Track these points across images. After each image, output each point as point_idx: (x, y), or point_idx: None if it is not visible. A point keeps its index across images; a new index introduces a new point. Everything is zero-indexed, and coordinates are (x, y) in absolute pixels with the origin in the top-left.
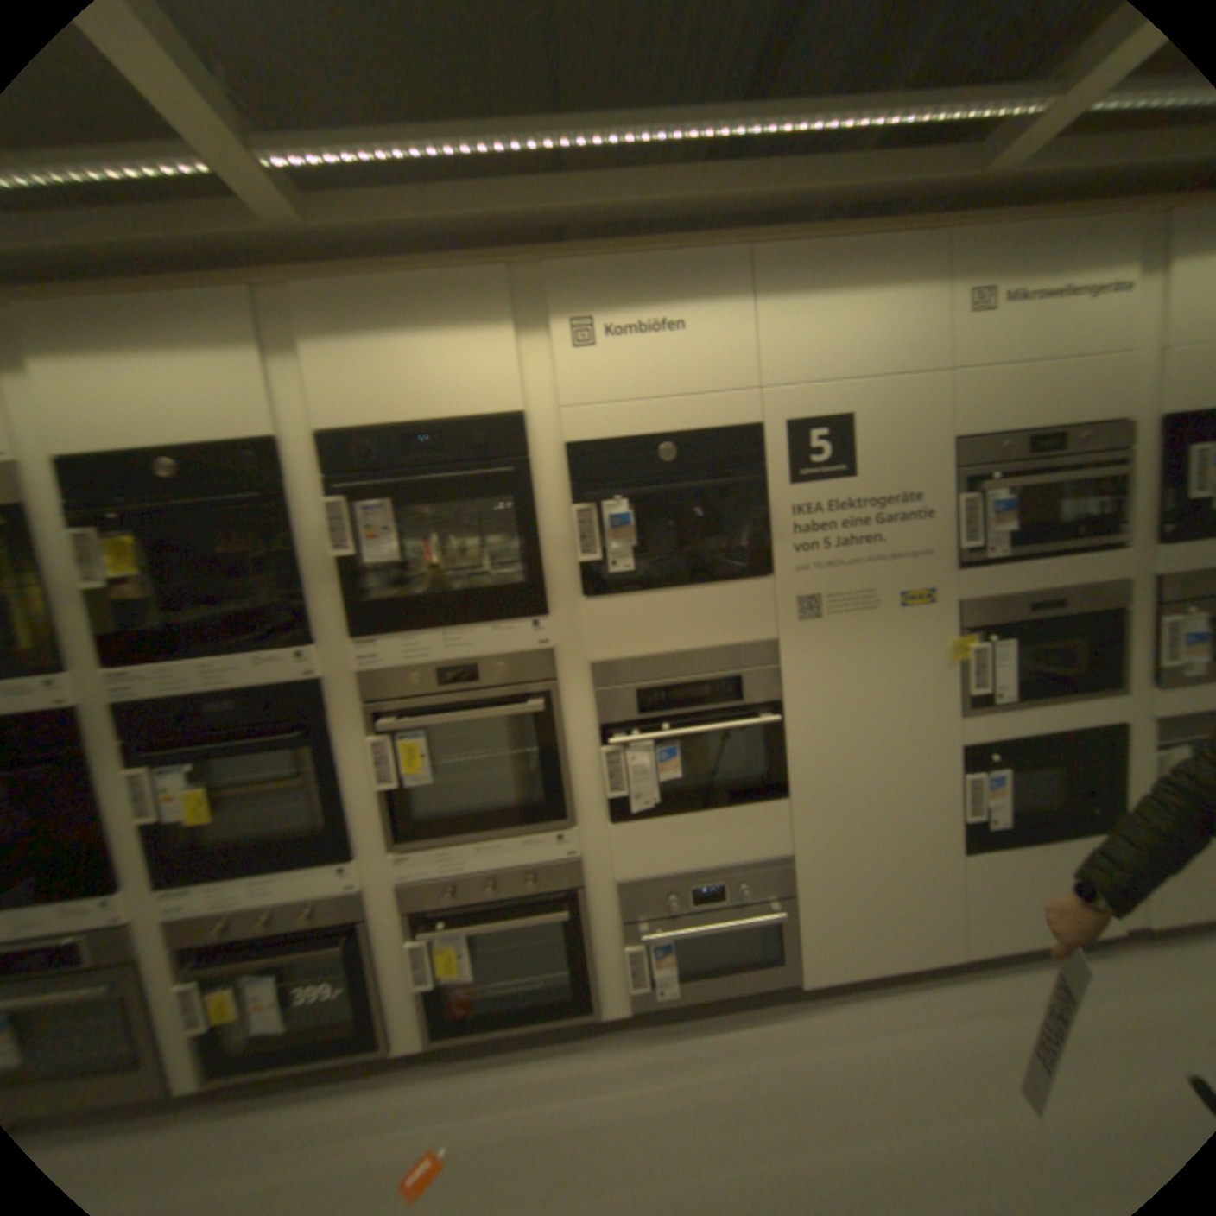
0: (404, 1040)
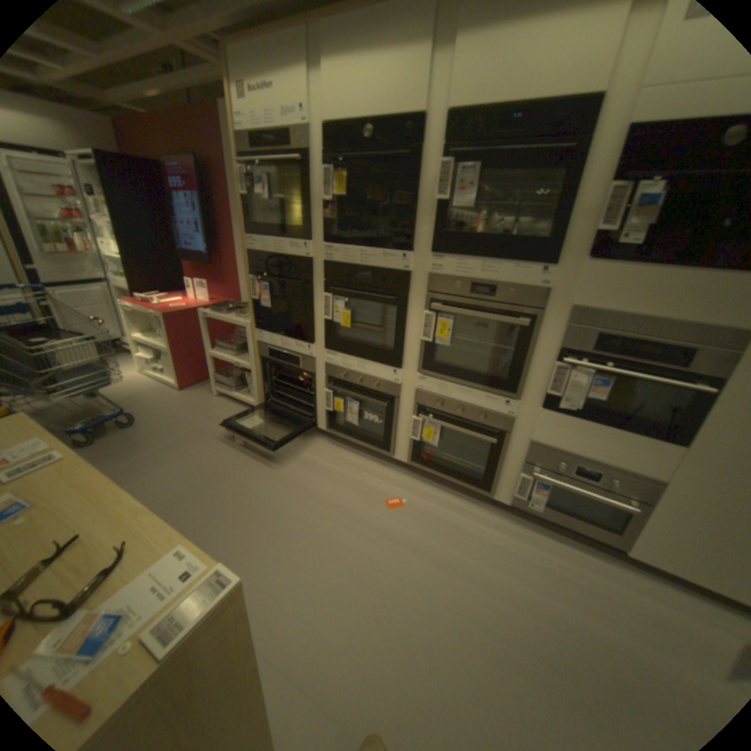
0: (402, 455)
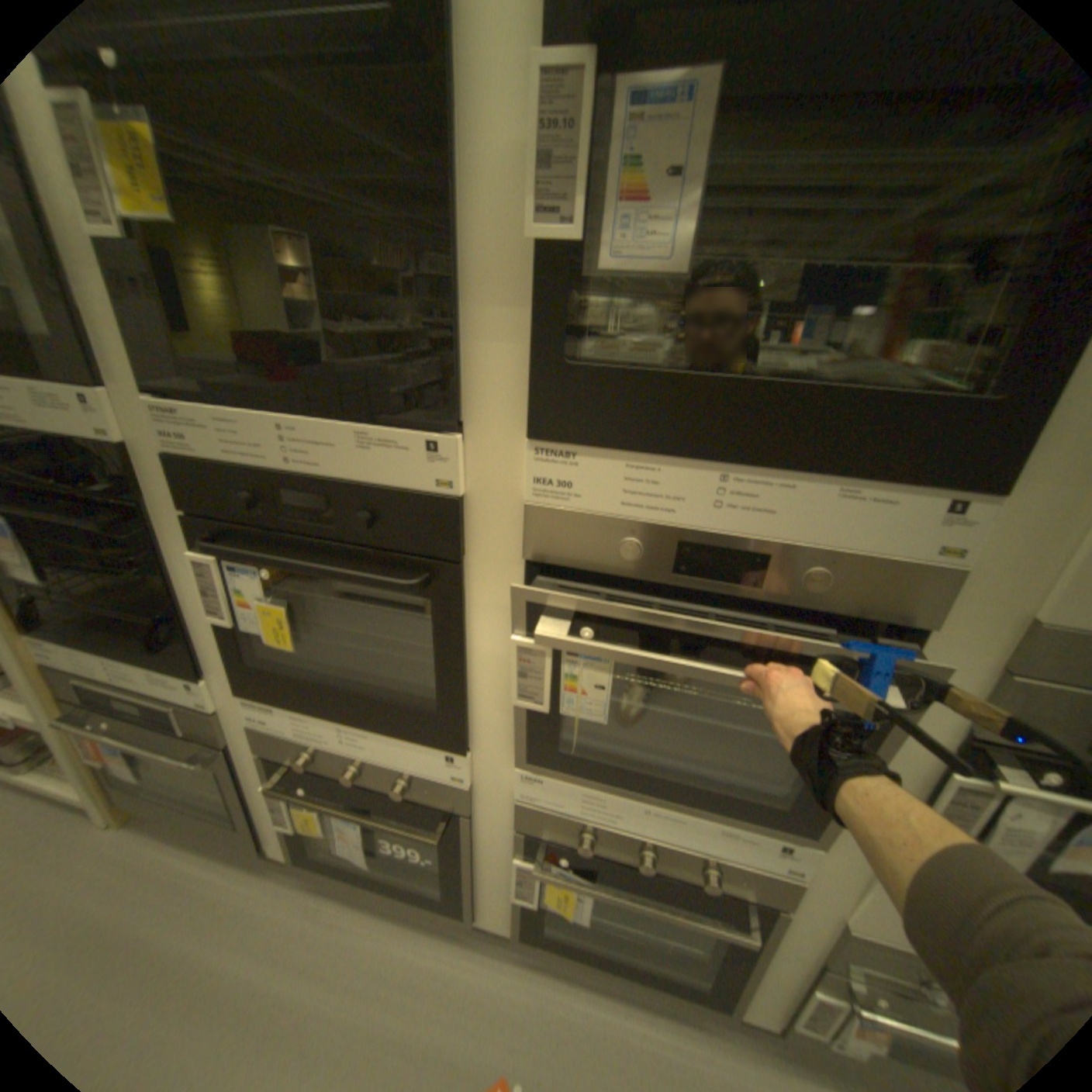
0: (497, 922)
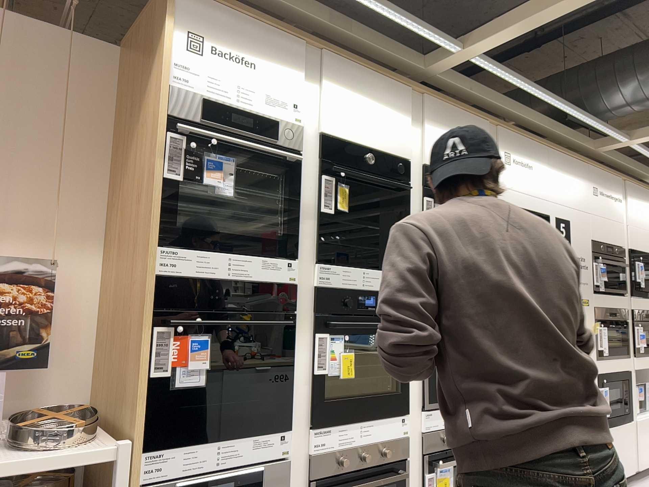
0: None
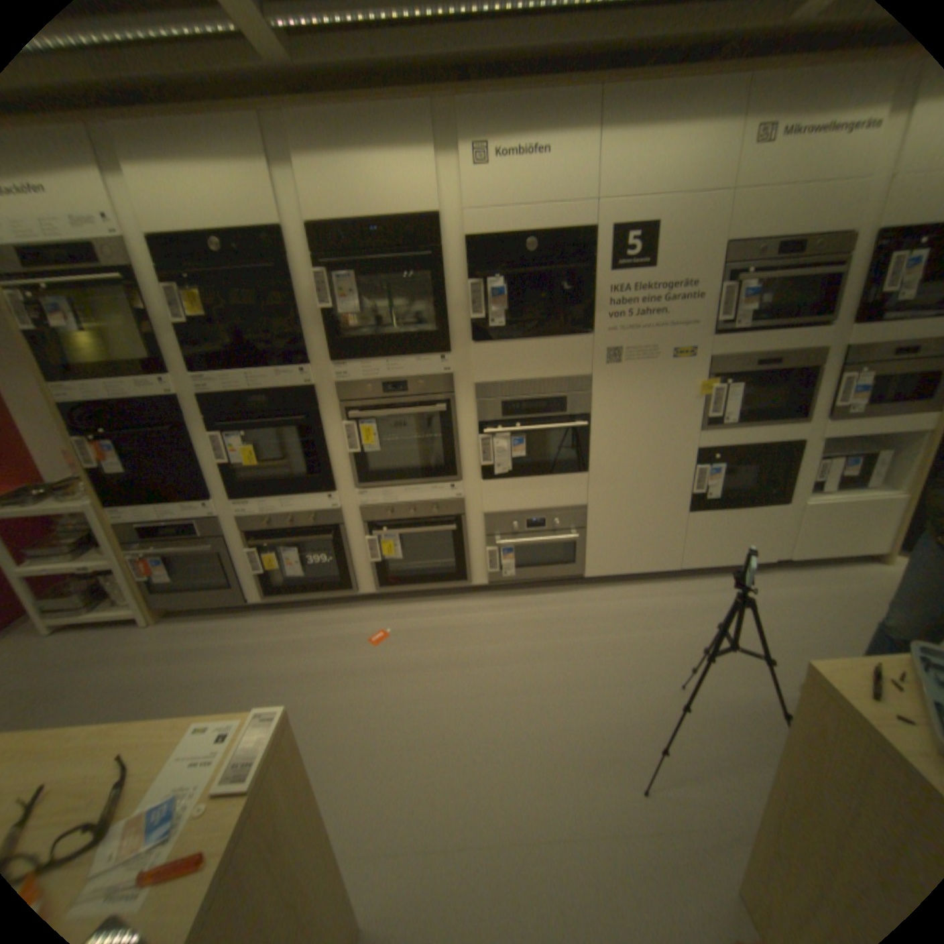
0: (367, 586)
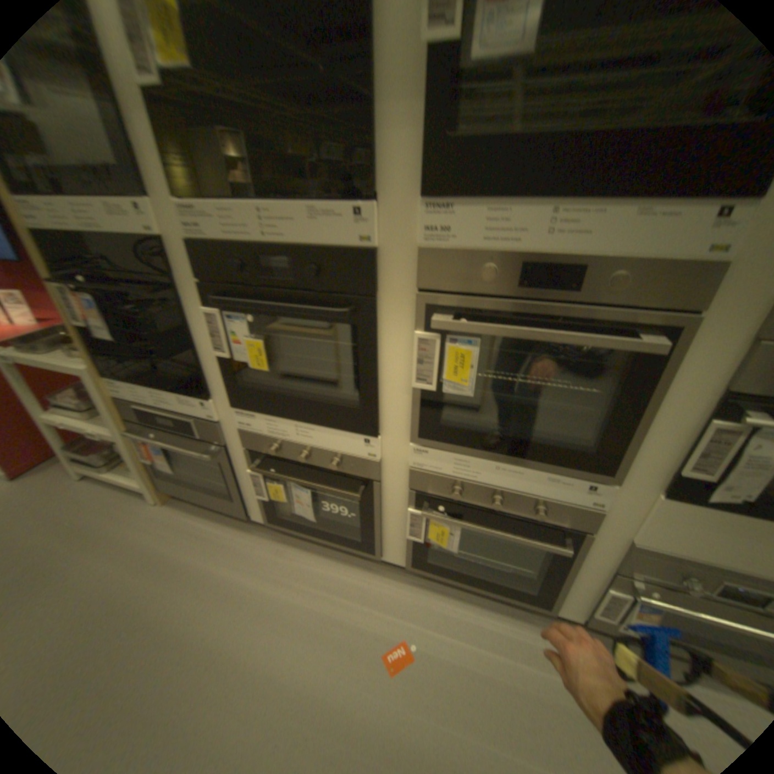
0: (396, 556)
